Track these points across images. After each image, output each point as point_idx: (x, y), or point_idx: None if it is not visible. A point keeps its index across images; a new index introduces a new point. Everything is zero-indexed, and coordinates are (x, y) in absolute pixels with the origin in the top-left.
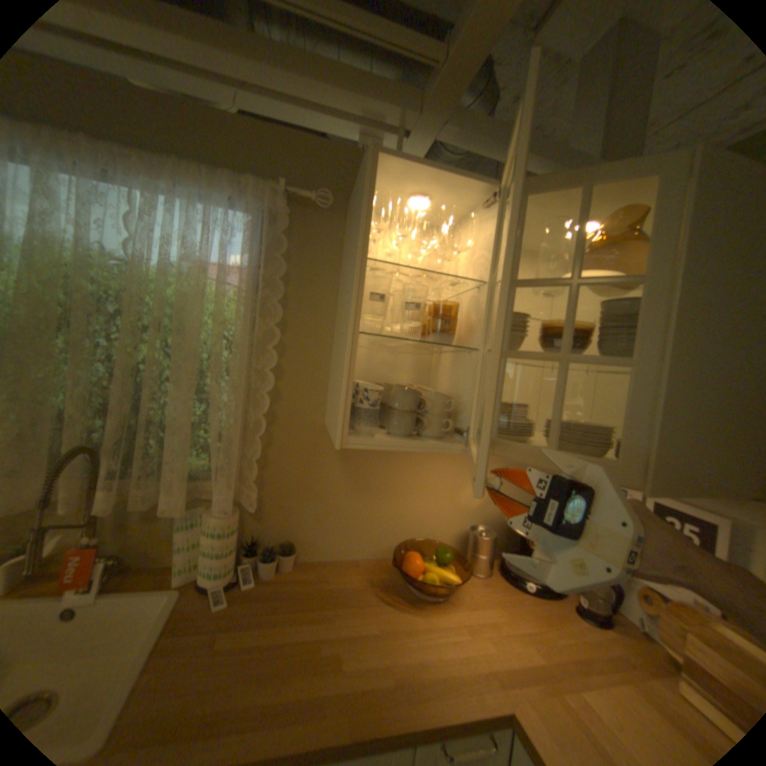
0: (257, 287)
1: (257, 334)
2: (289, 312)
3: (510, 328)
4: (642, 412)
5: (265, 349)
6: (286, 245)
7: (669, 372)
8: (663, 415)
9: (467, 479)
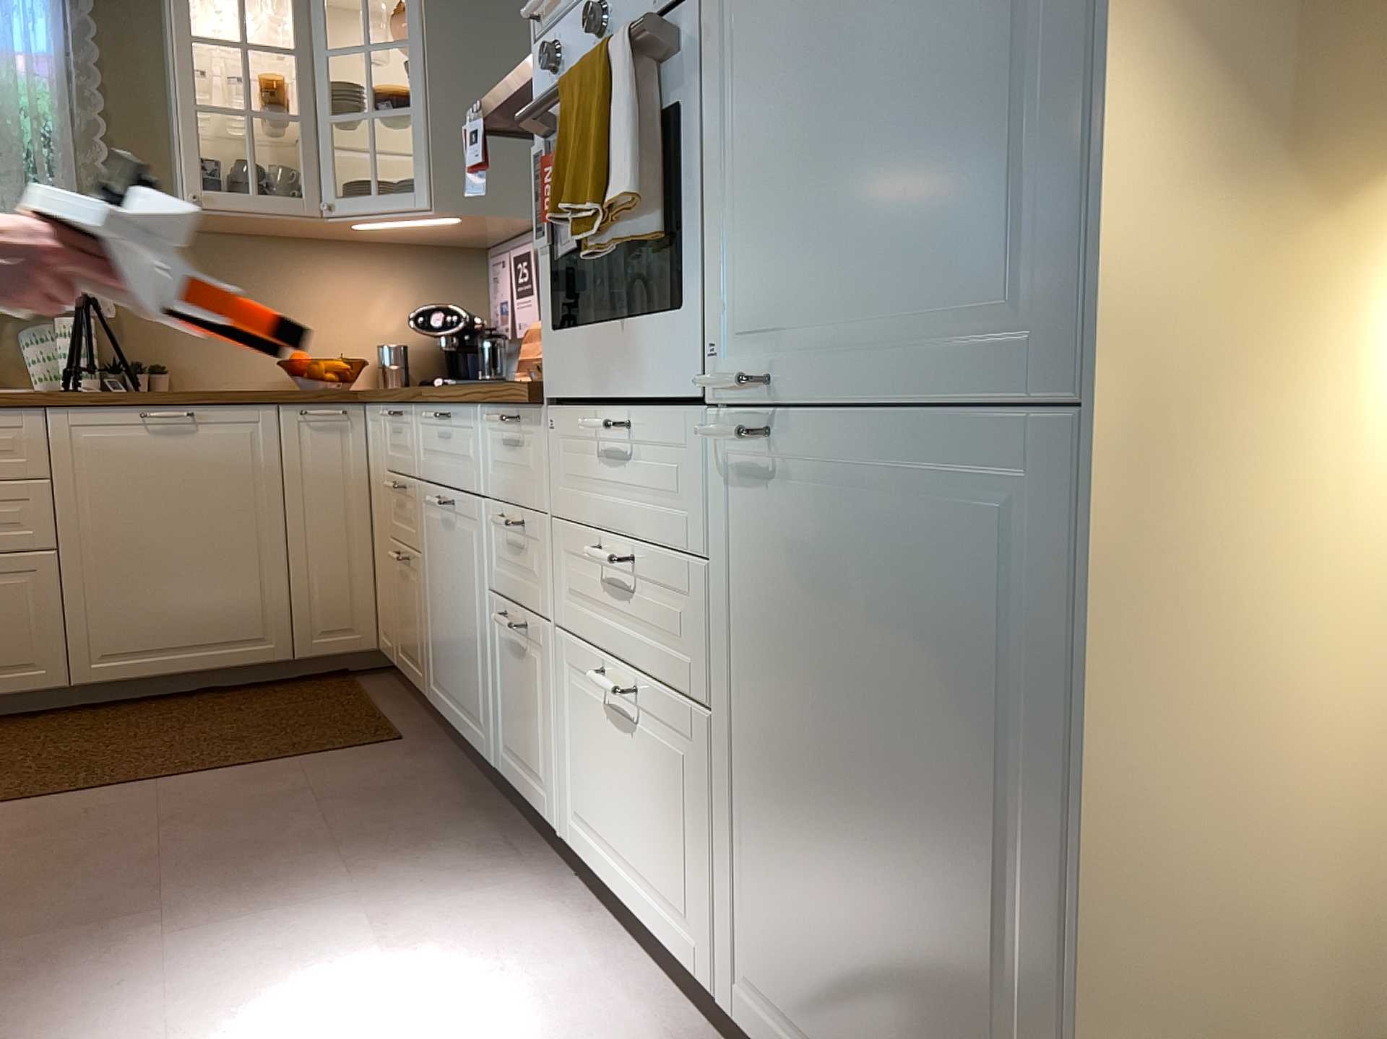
0: (68, 77)
1: (76, 130)
2: (109, 104)
3: (337, 98)
4: (419, 148)
5: (89, 146)
6: (92, 29)
7: (429, 114)
8: (430, 147)
9: (370, 296)
